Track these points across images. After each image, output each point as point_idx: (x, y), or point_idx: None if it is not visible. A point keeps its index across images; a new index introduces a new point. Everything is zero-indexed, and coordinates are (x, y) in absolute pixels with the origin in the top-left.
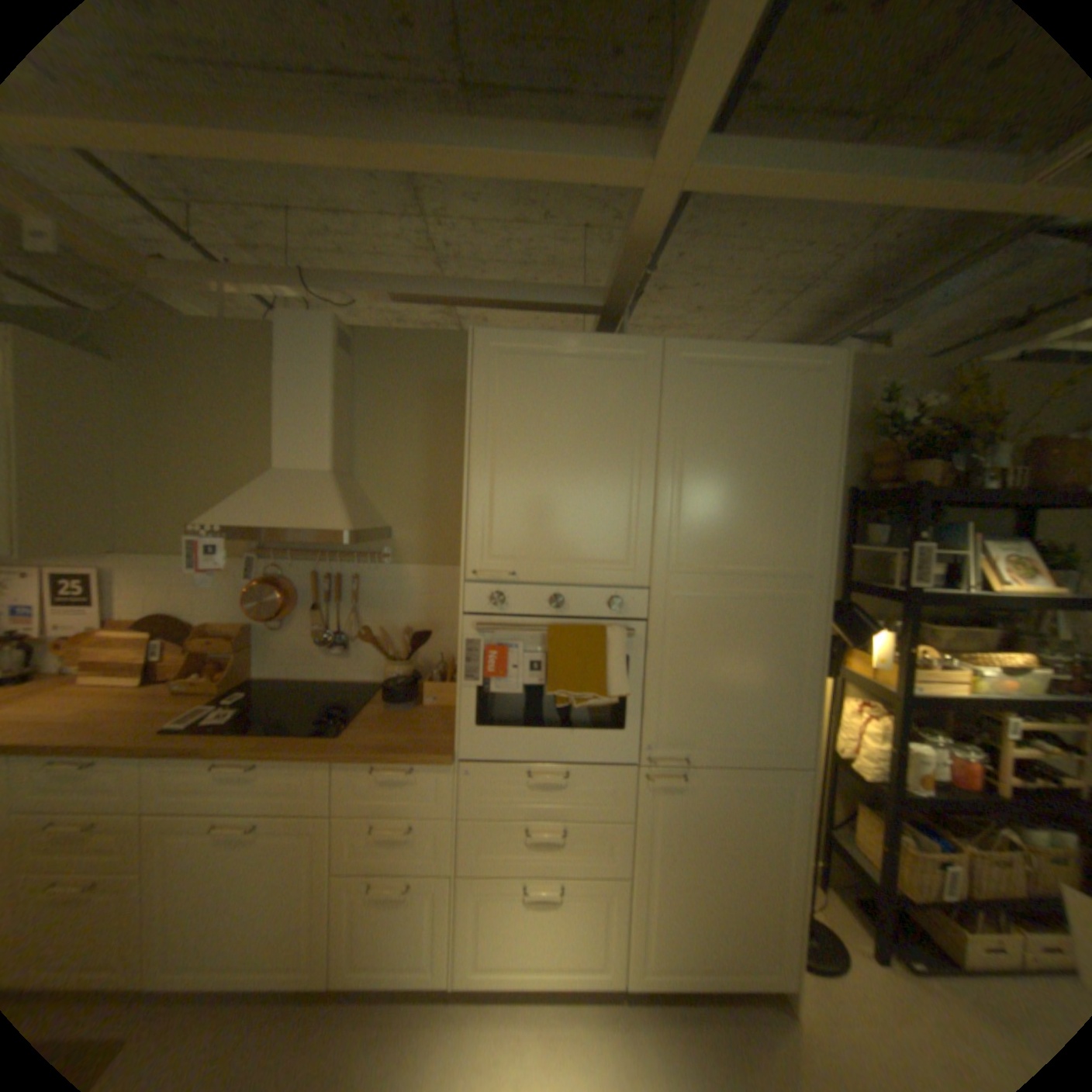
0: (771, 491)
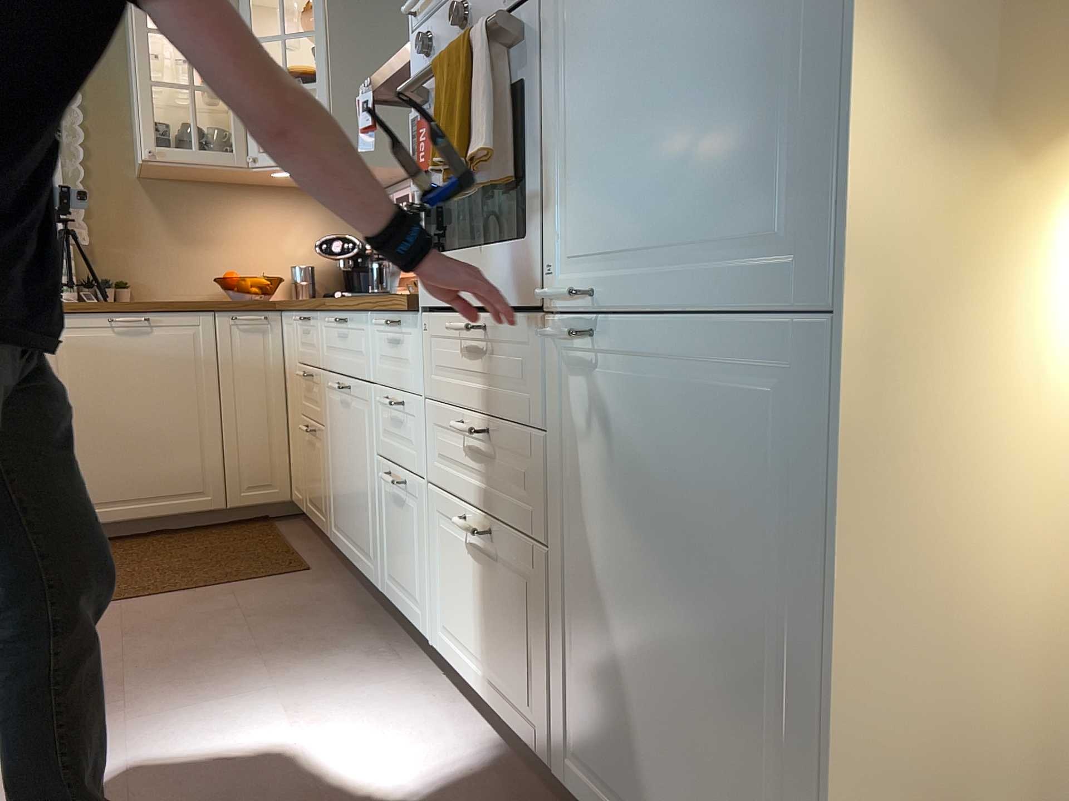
0: None
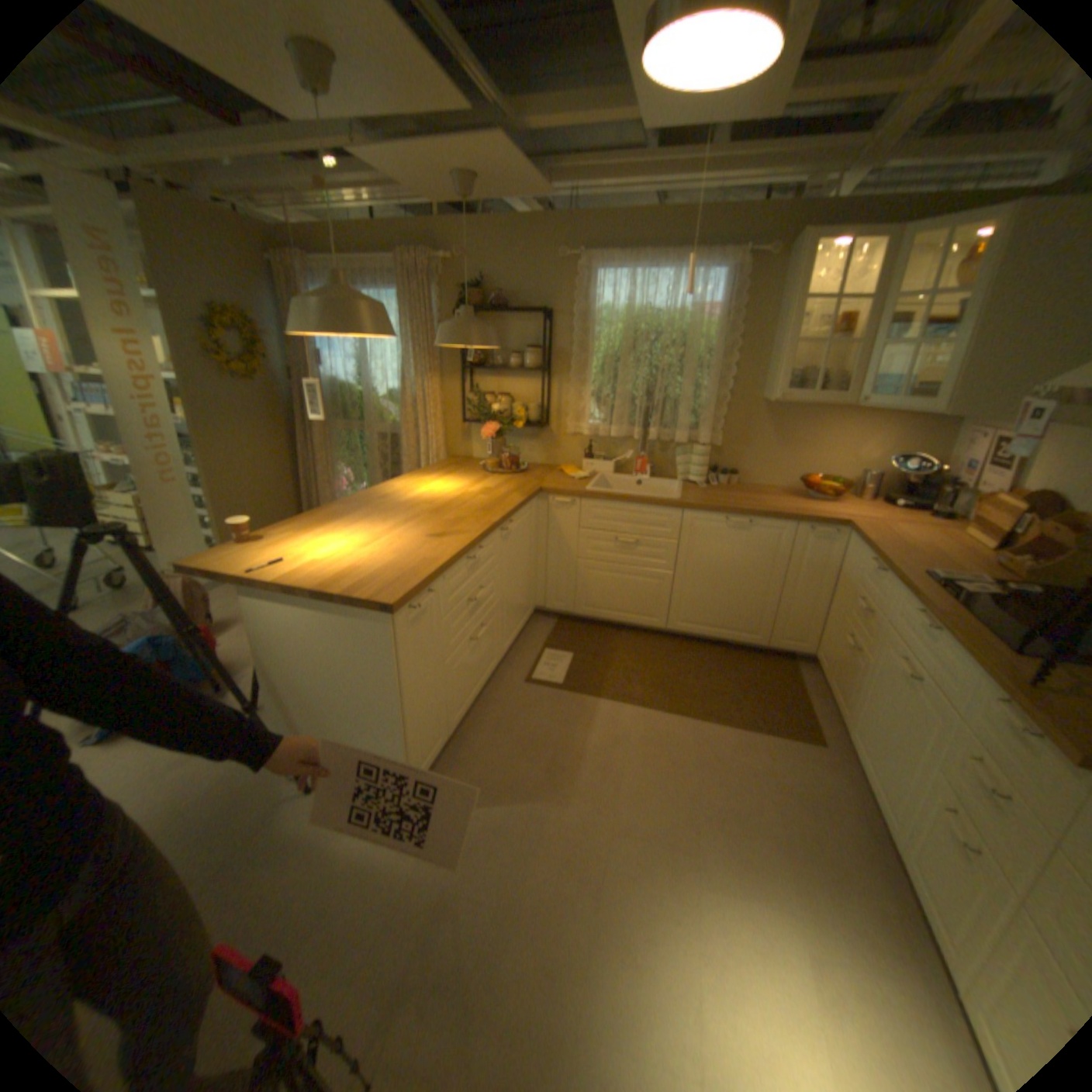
0: None
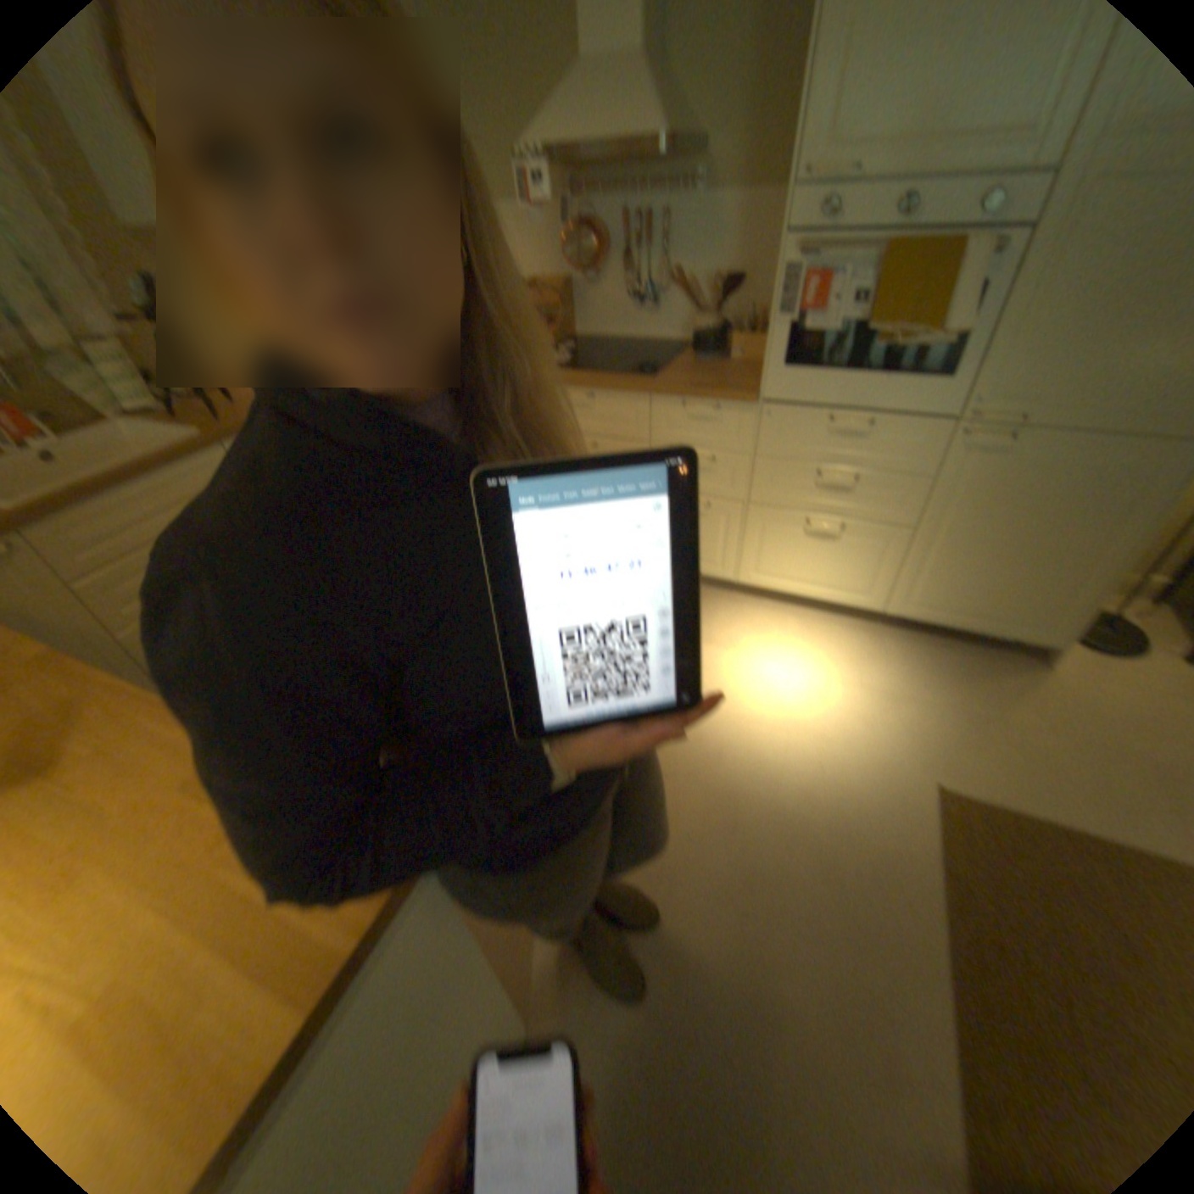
0: None
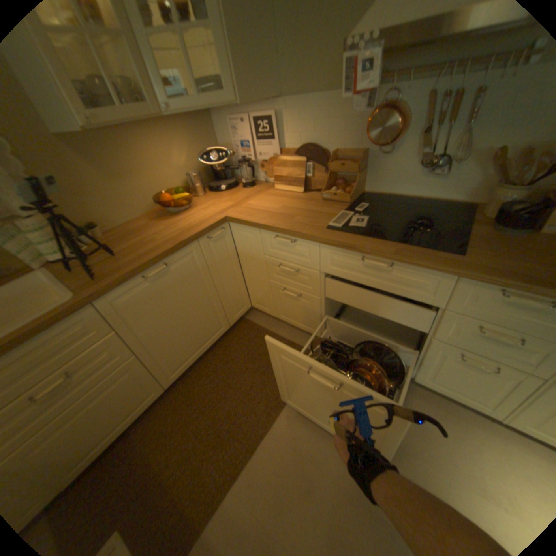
0: None
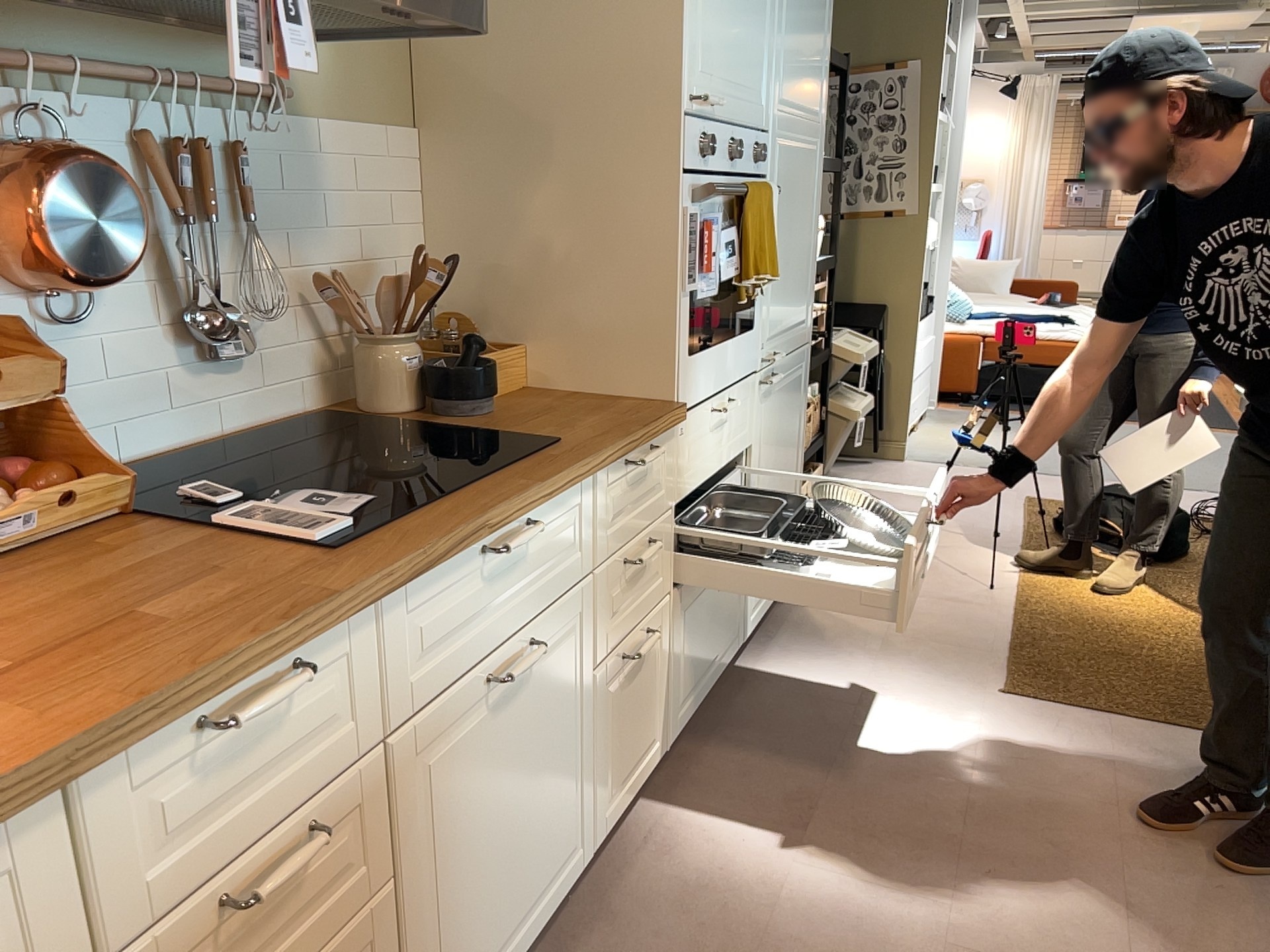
0: (815, 15)
